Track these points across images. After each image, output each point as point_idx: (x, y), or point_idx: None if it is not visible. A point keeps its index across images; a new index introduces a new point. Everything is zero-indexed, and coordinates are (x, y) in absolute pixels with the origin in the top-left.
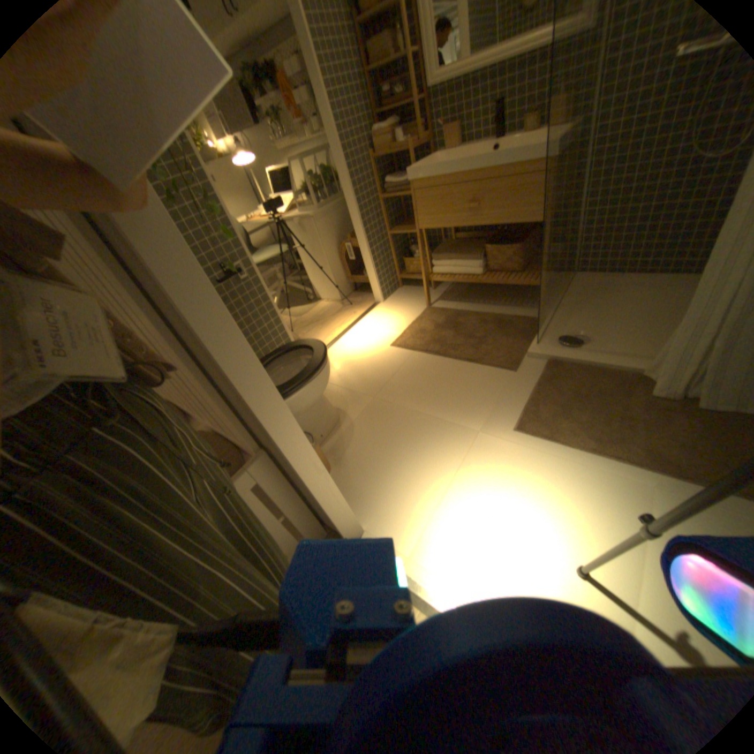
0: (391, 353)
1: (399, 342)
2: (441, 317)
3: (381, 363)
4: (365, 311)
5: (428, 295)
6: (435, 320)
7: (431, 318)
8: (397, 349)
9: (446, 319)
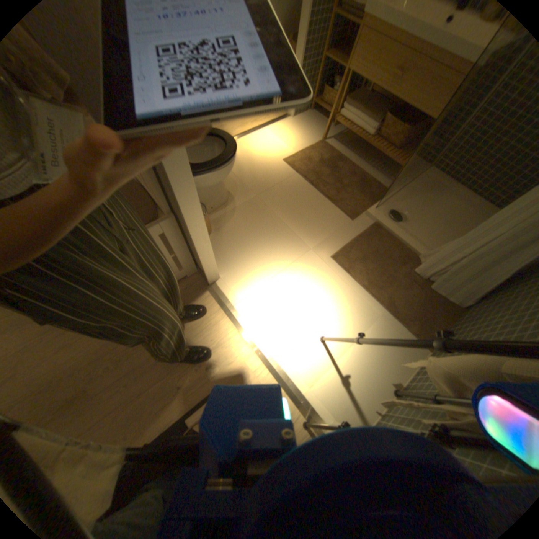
0: (281, 167)
1: (290, 161)
2: (327, 155)
3: (271, 172)
4: (276, 118)
5: (327, 130)
6: (322, 156)
7: (320, 152)
8: (286, 166)
9: (330, 159)
